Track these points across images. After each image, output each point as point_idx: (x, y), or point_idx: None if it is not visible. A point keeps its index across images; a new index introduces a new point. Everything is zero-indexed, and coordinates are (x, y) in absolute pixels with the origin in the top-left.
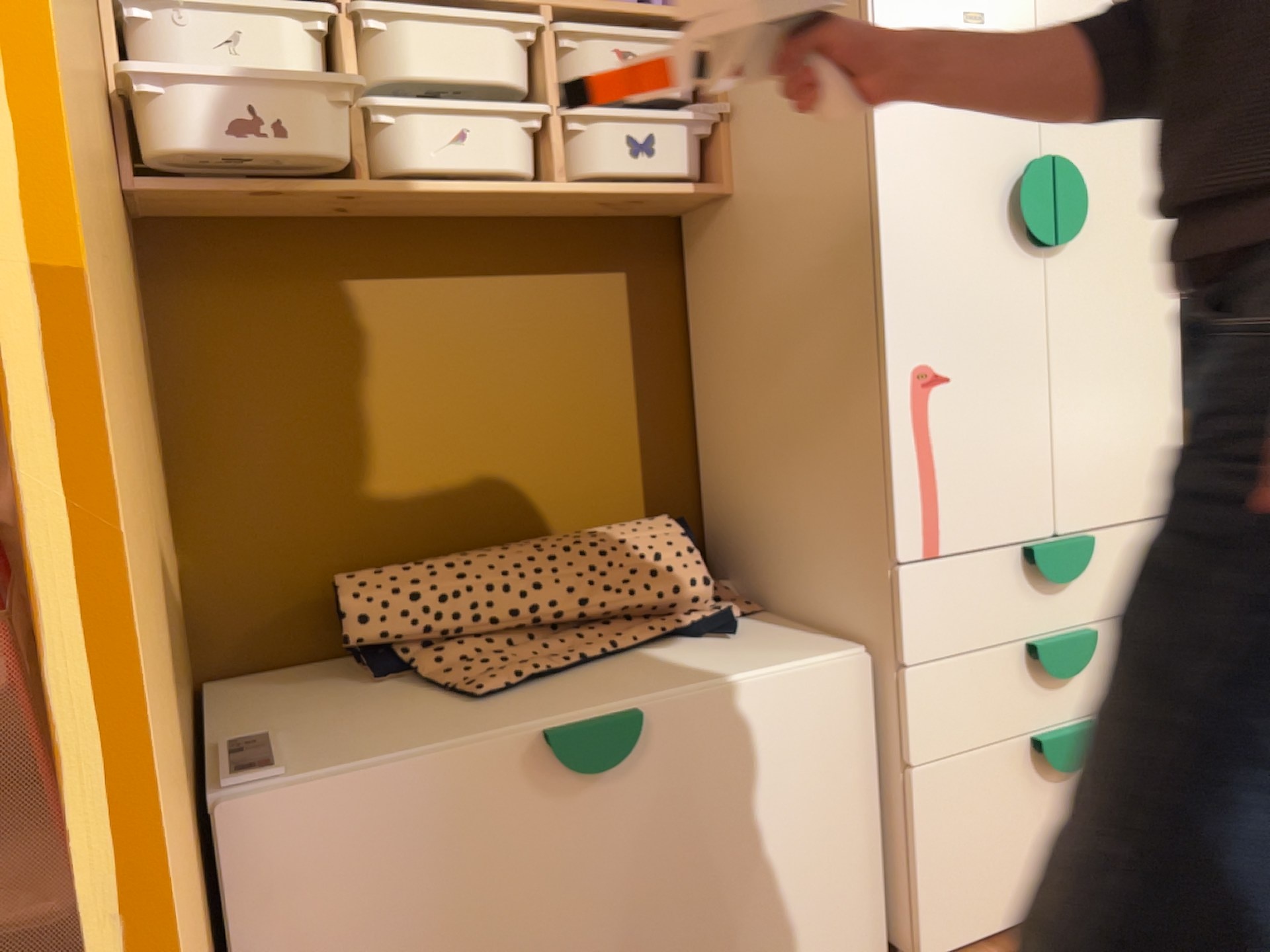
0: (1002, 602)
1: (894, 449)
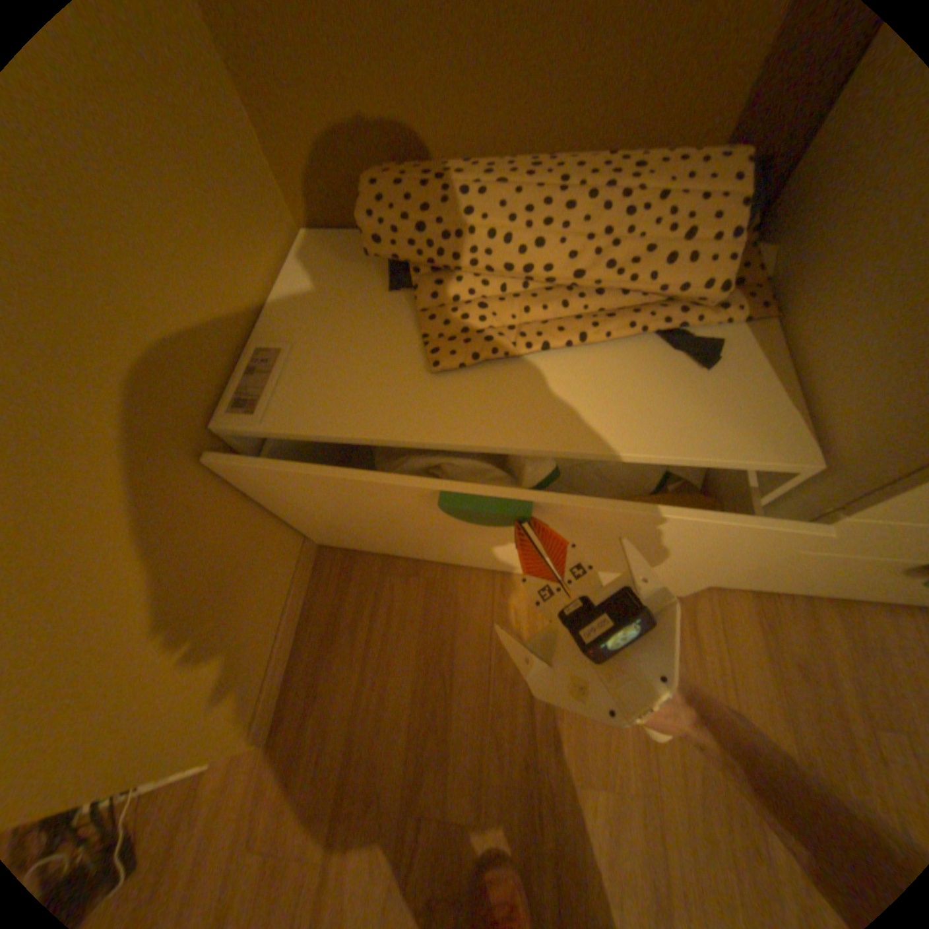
0: None
1: None
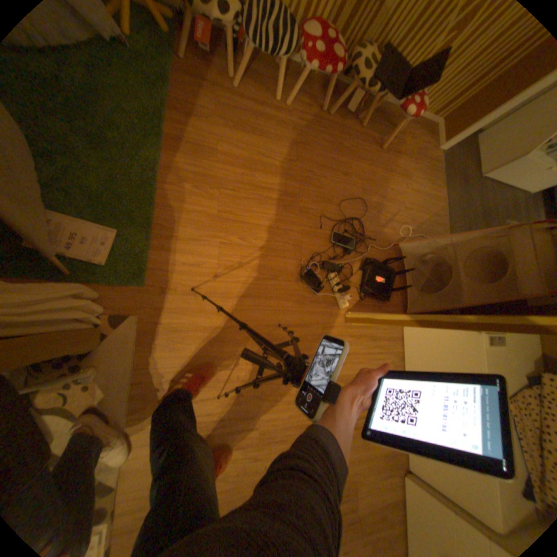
0: None
1: None
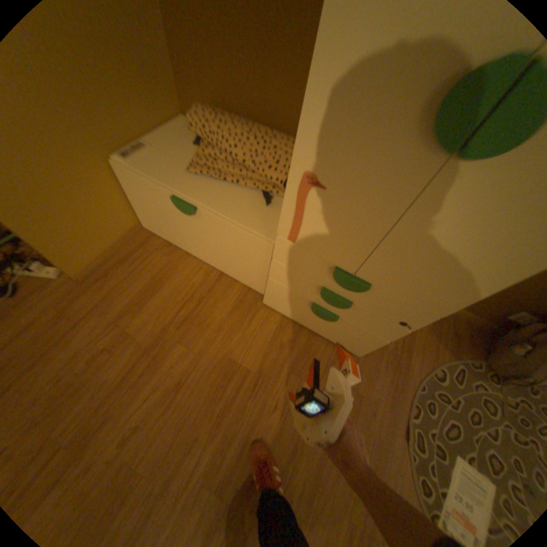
0: (317, 271)
1: (286, 198)
